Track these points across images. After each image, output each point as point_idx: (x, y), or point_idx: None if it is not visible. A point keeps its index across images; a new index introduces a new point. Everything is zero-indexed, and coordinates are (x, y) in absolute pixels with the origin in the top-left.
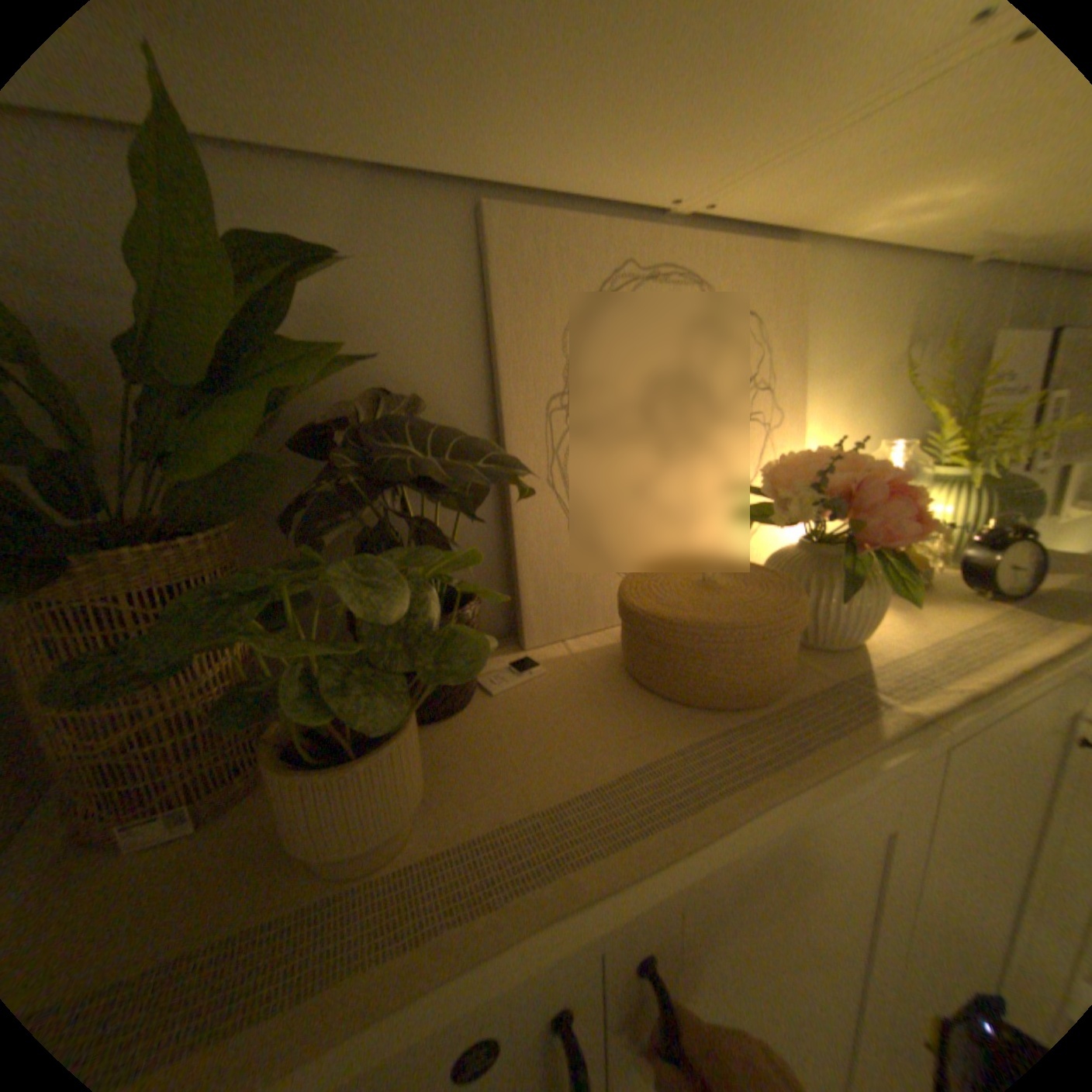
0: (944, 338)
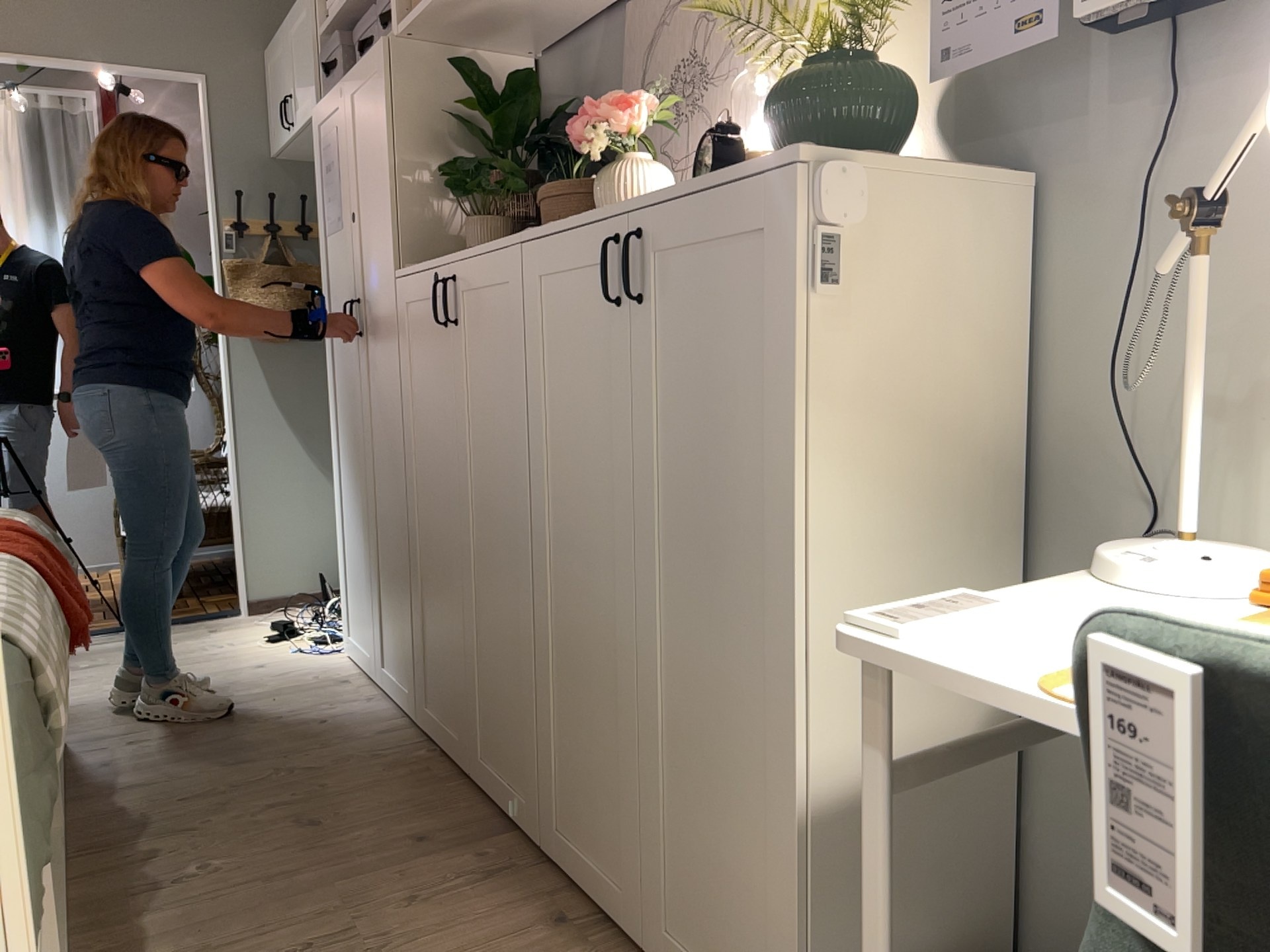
0: None
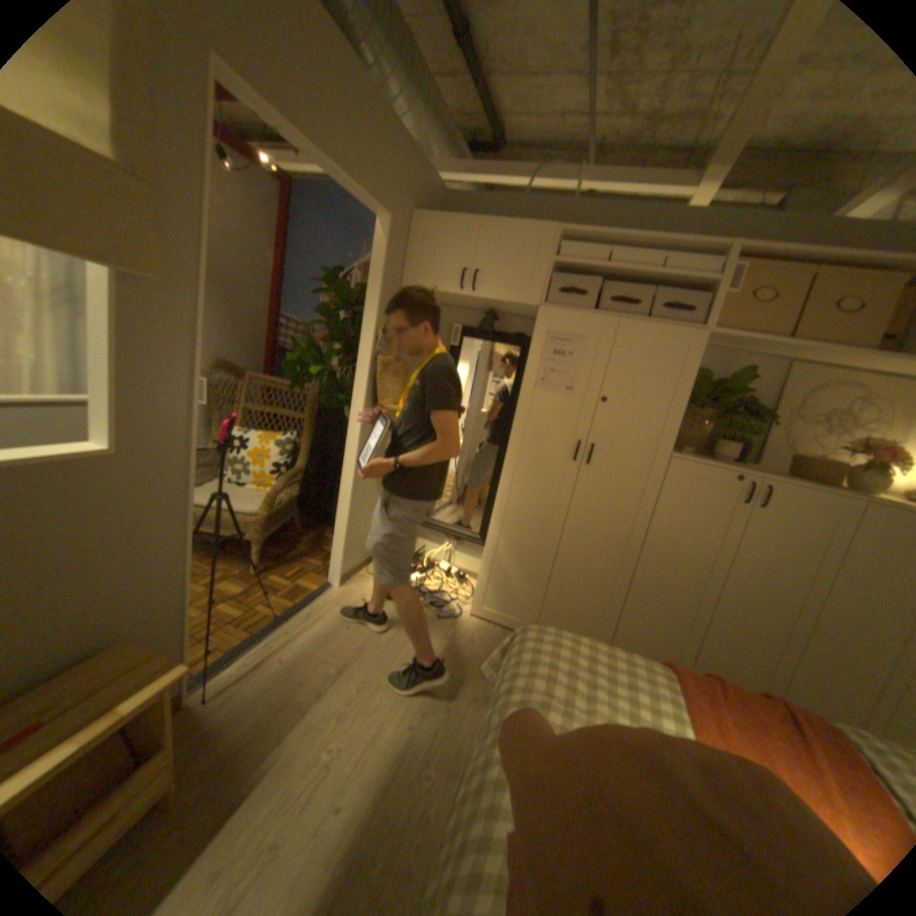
0: None
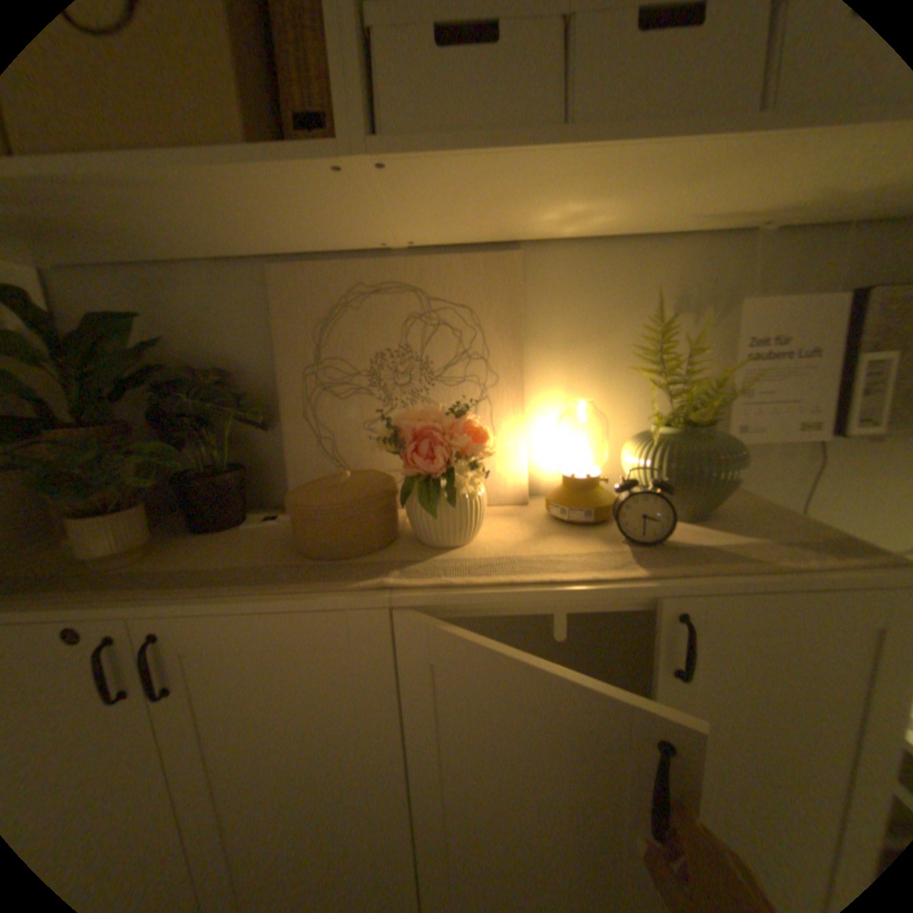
0: (728, 304)
